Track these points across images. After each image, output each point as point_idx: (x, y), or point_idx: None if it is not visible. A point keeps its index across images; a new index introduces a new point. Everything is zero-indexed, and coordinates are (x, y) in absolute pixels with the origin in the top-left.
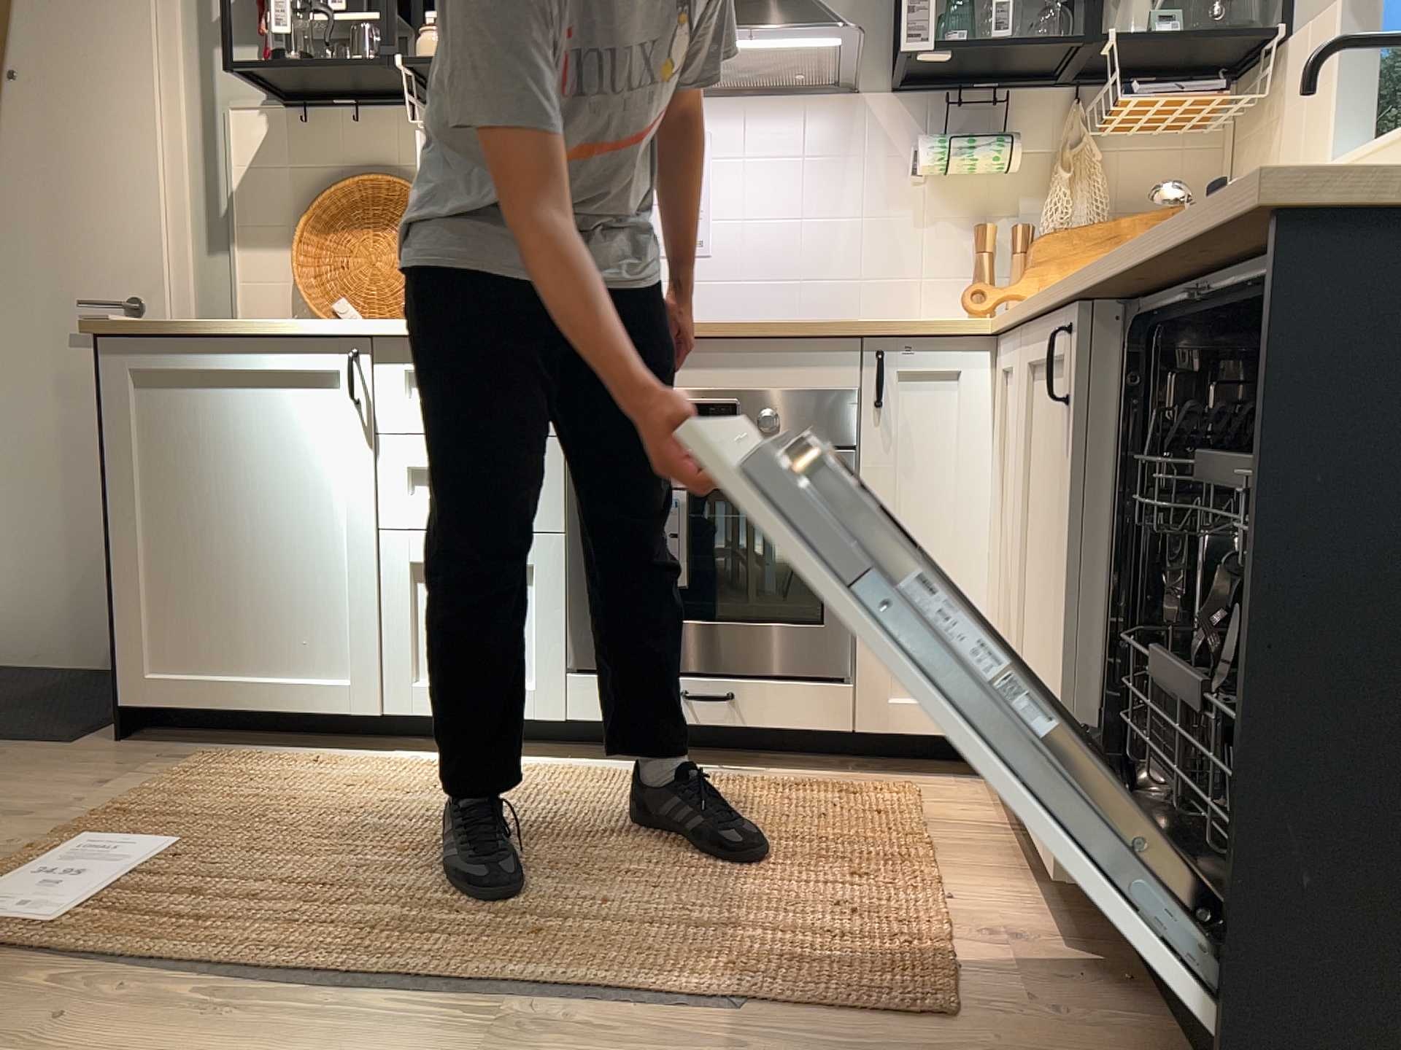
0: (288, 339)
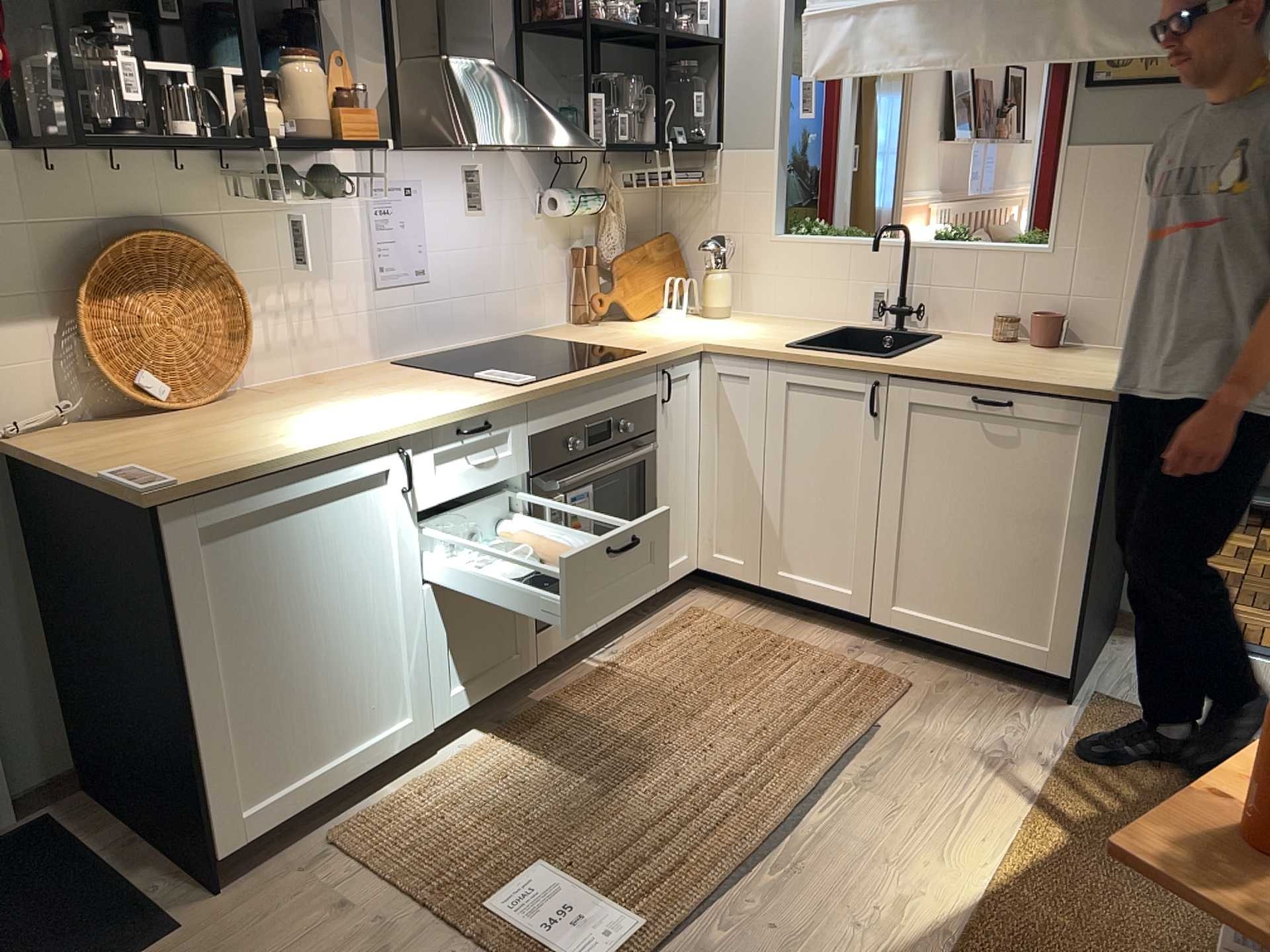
0: (348, 453)
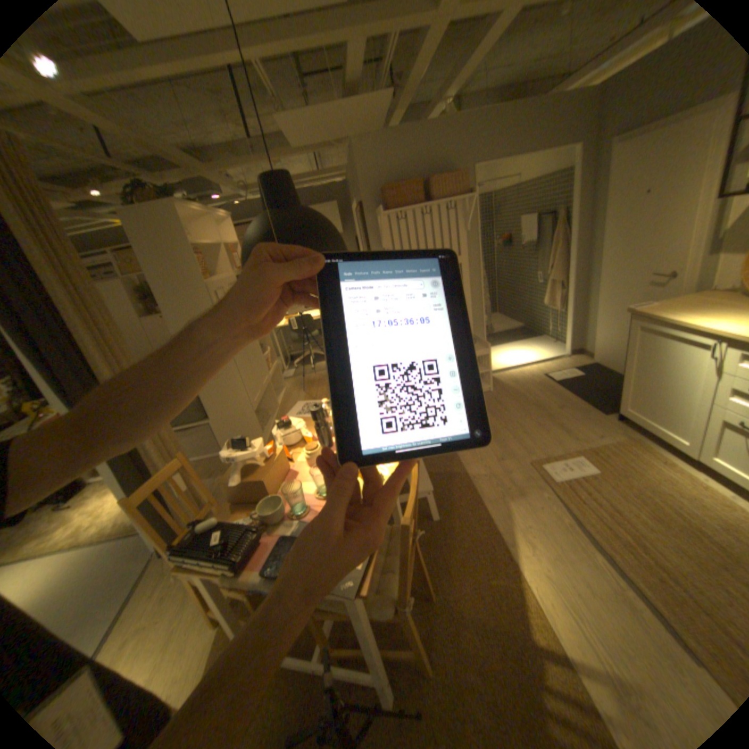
0: (694, 329)
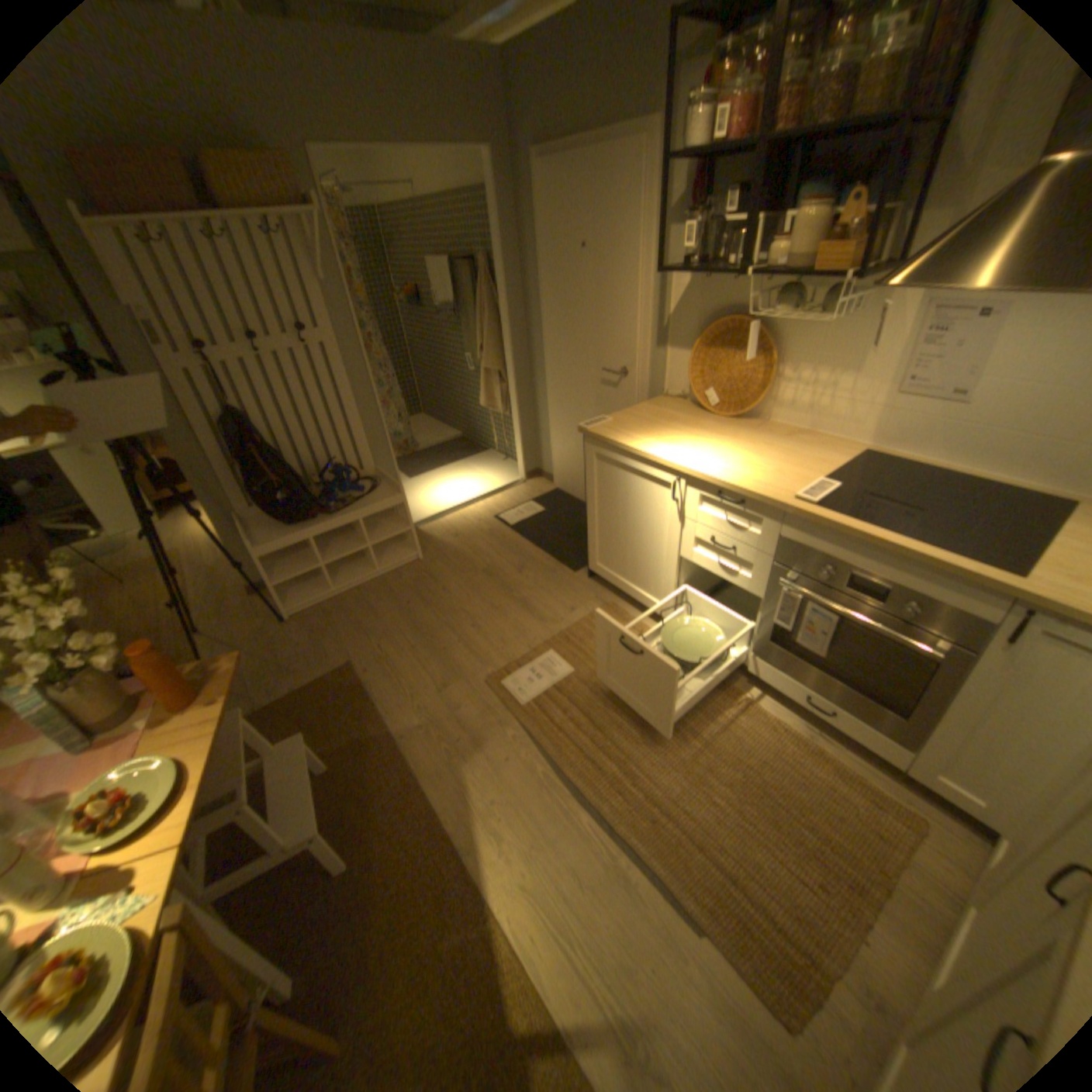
0: (651, 461)
